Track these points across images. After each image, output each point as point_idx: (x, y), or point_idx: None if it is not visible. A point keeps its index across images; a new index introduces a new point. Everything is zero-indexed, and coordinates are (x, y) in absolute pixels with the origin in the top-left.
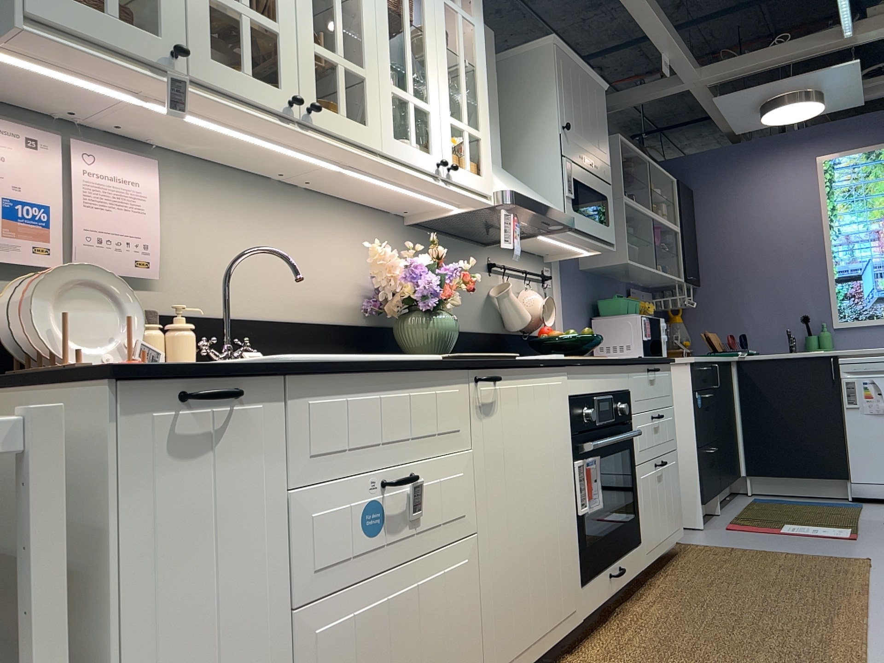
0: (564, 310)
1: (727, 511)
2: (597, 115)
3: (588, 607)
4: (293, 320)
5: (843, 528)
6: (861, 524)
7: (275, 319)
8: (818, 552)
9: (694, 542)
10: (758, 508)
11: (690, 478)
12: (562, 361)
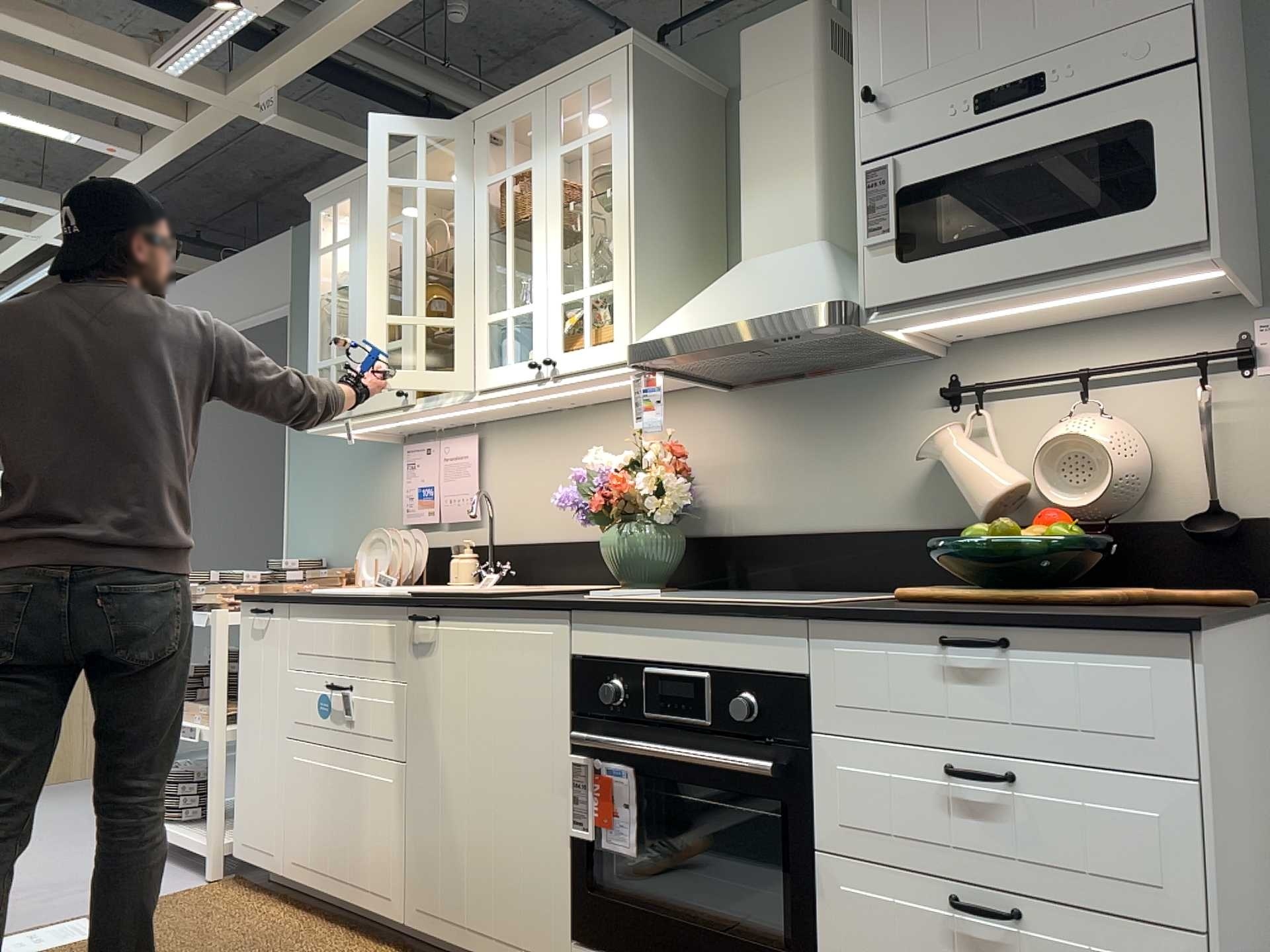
0: None
1: None
2: None
3: None
4: (574, 539)
5: None
6: None
7: (558, 540)
8: None
9: None
10: None
11: None
12: (542, 604)
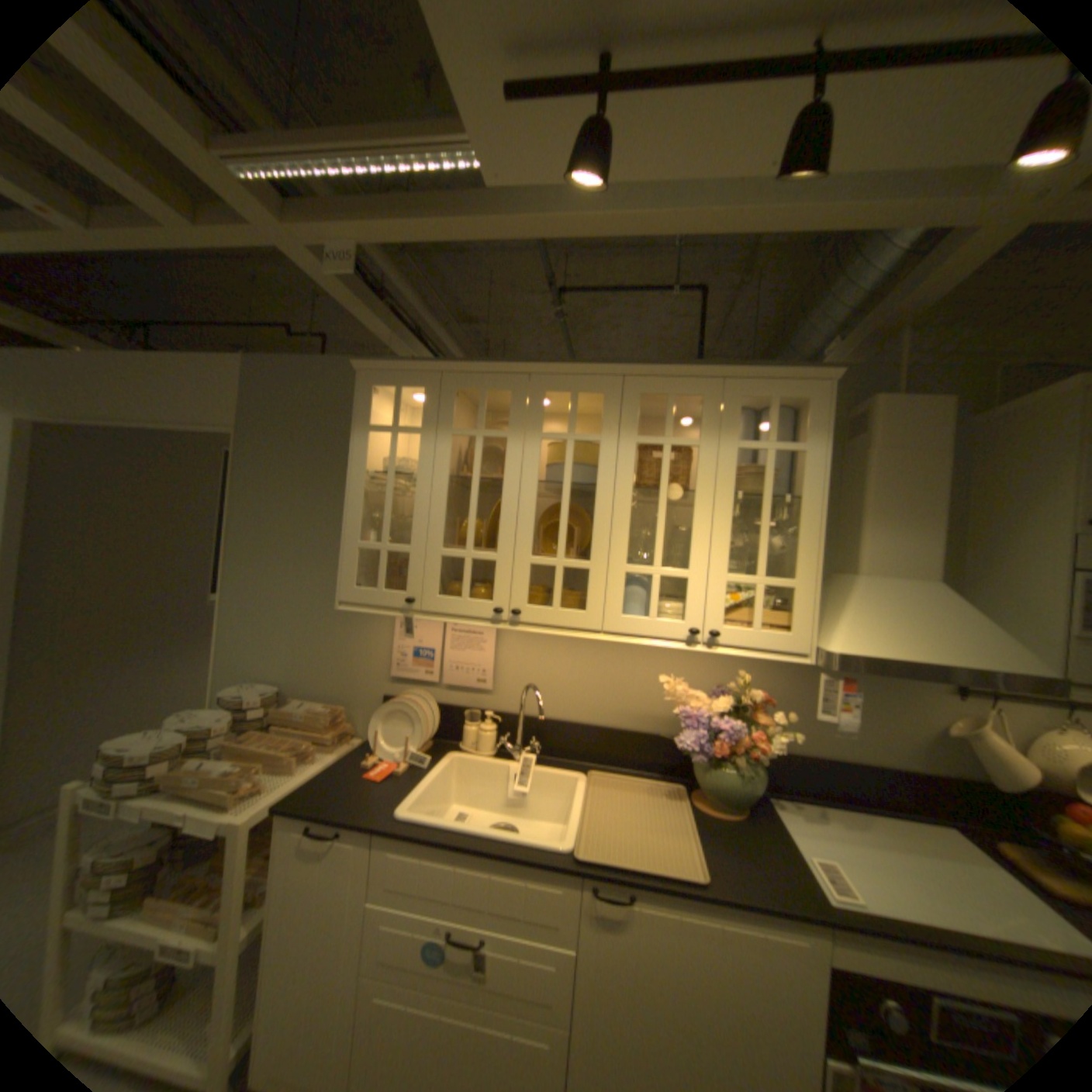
0: None
1: None
2: None
3: None
4: (602, 725)
5: None
6: None
7: (584, 723)
8: None
9: None
10: None
11: None
12: (806, 922)
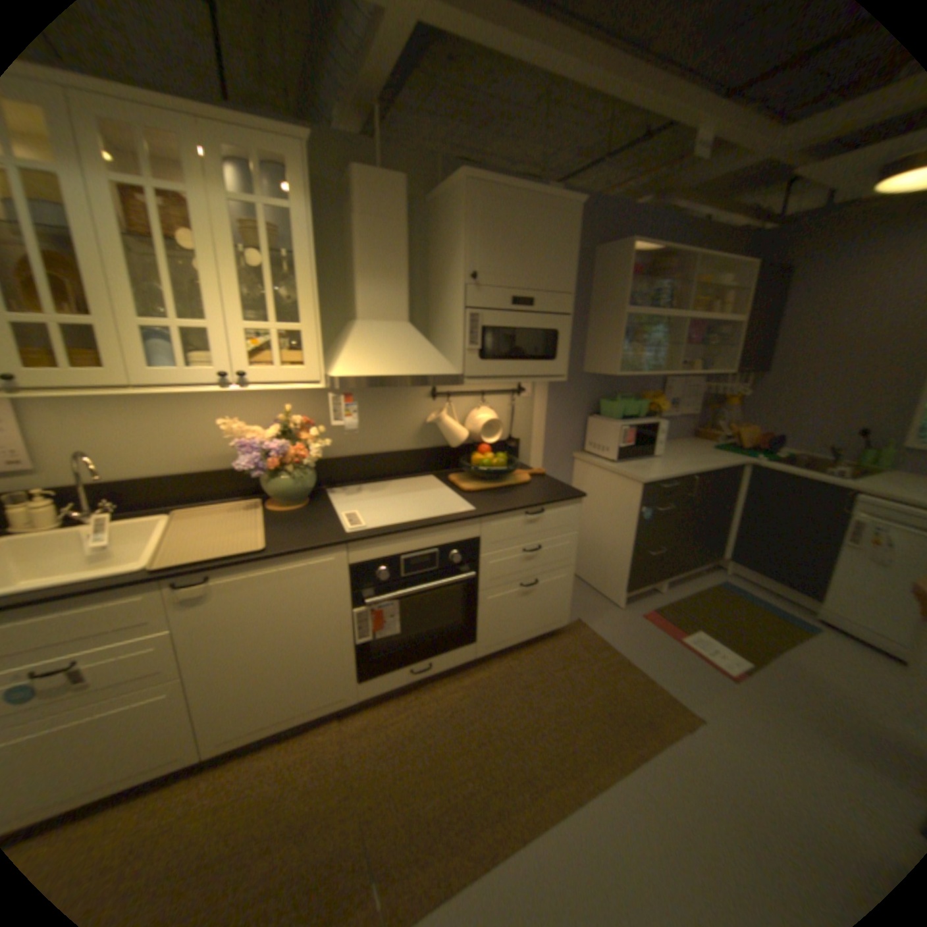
0: (547, 413)
1: (677, 594)
2: (554, 239)
3: (367, 695)
4: (181, 472)
5: (746, 665)
6: (775, 666)
7: (162, 474)
8: (673, 688)
9: (592, 626)
10: (709, 599)
11: (623, 571)
12: (330, 545)
